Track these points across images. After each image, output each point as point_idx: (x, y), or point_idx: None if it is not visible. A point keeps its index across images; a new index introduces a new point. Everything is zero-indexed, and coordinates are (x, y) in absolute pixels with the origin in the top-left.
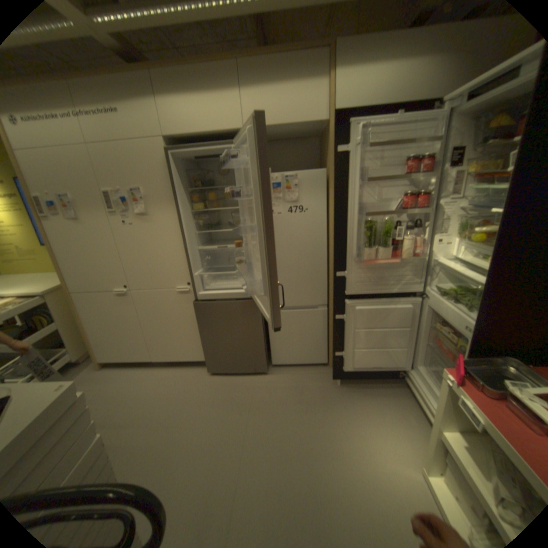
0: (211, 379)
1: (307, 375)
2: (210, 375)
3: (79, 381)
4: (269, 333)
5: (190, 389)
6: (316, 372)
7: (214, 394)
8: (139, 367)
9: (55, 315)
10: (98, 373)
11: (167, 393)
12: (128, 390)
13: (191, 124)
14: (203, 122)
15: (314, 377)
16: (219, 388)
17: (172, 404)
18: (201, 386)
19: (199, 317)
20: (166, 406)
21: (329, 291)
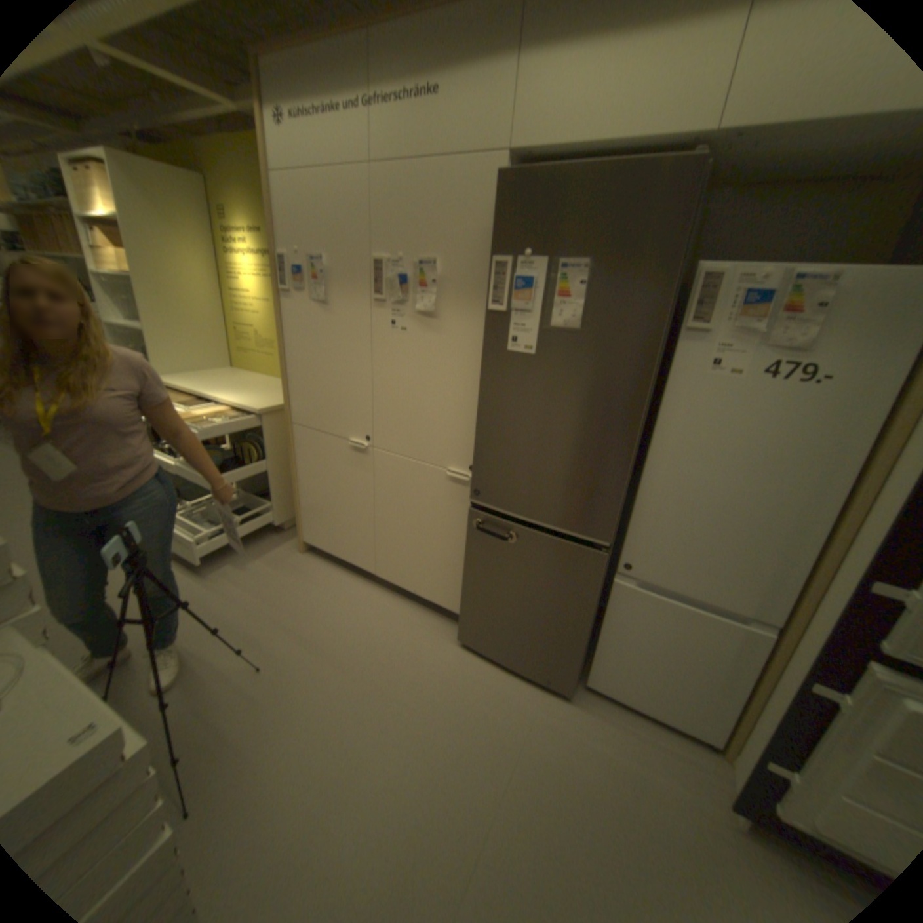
0: (461, 654)
1: (663, 753)
2: (462, 645)
3: (275, 558)
4: (604, 625)
5: (419, 657)
6: (688, 757)
7: (457, 691)
8: (356, 573)
9: (270, 448)
10: (301, 556)
11: (382, 644)
12: (330, 607)
13: (584, 117)
14: (615, 113)
15: (681, 768)
16: (469, 682)
17: (384, 671)
18: (440, 660)
19: (472, 539)
20: (373, 670)
21: (803, 599)
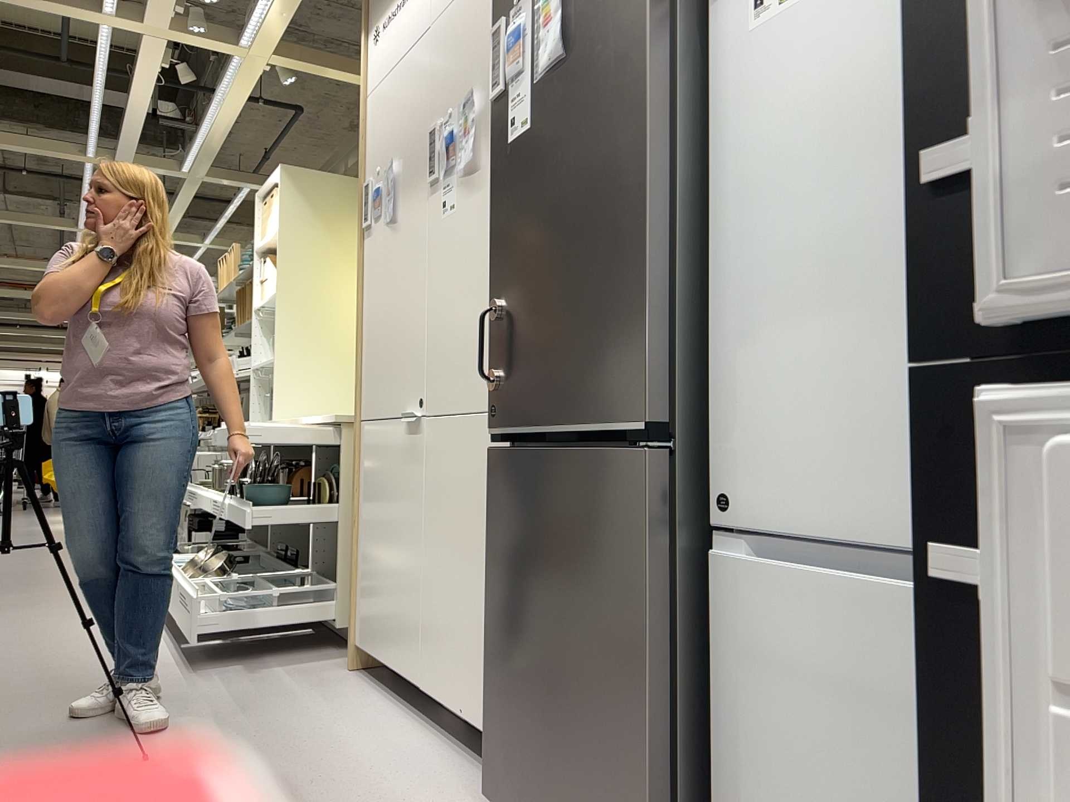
0: None
1: None
2: None
3: (306, 669)
4: (720, 704)
5: None
6: None
7: None
8: (407, 703)
9: (345, 483)
10: (345, 673)
11: (350, 782)
12: (321, 728)
13: None
14: None
15: None
16: None
17: None
18: None
19: (492, 518)
20: None
21: None
